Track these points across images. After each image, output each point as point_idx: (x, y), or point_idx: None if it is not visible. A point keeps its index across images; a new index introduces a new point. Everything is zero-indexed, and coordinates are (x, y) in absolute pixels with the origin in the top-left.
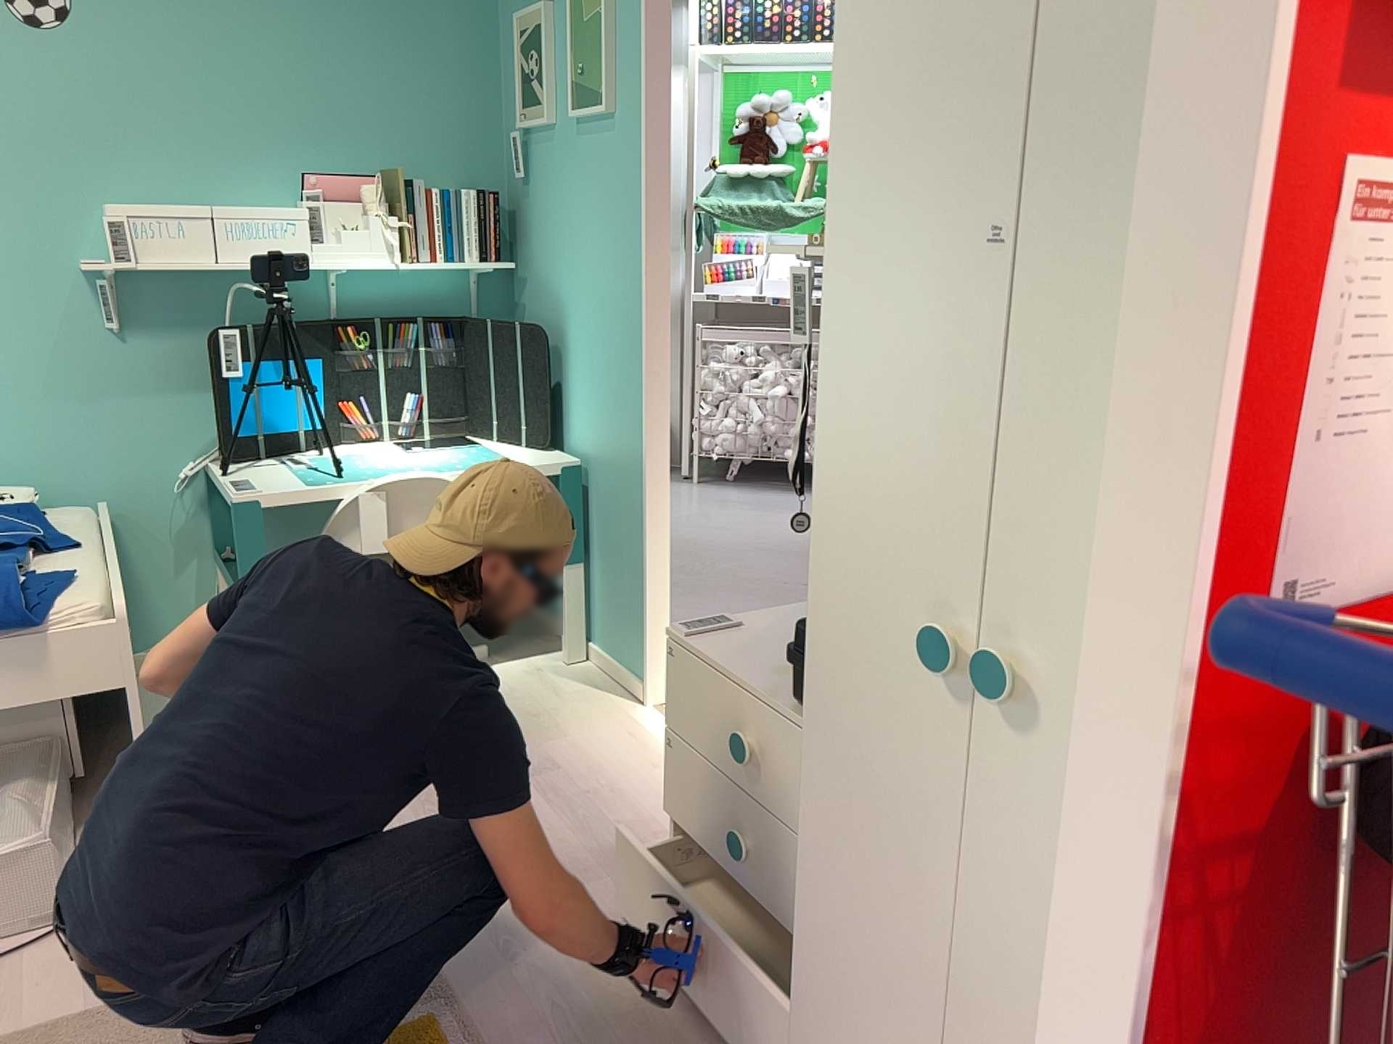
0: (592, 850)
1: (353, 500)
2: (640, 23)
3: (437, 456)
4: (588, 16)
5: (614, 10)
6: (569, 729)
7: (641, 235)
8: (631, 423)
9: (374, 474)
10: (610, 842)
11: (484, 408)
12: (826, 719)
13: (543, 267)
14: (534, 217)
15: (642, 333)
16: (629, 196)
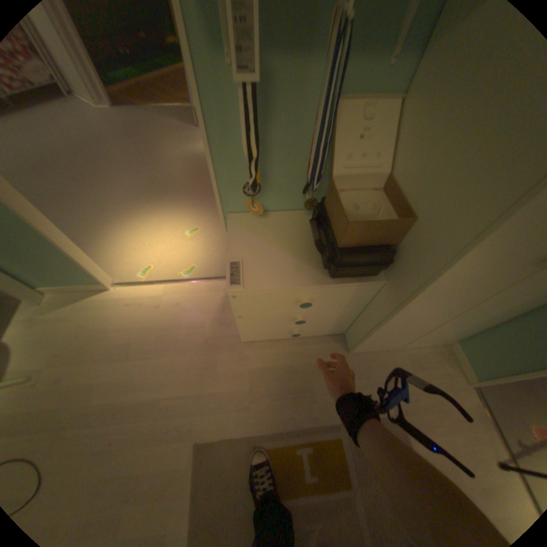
0: (197, 353)
1: None
2: None
3: None
4: None
5: None
6: (102, 327)
7: None
8: None
9: None
10: (196, 344)
11: None
12: (433, 295)
13: None
14: None
15: None
16: None
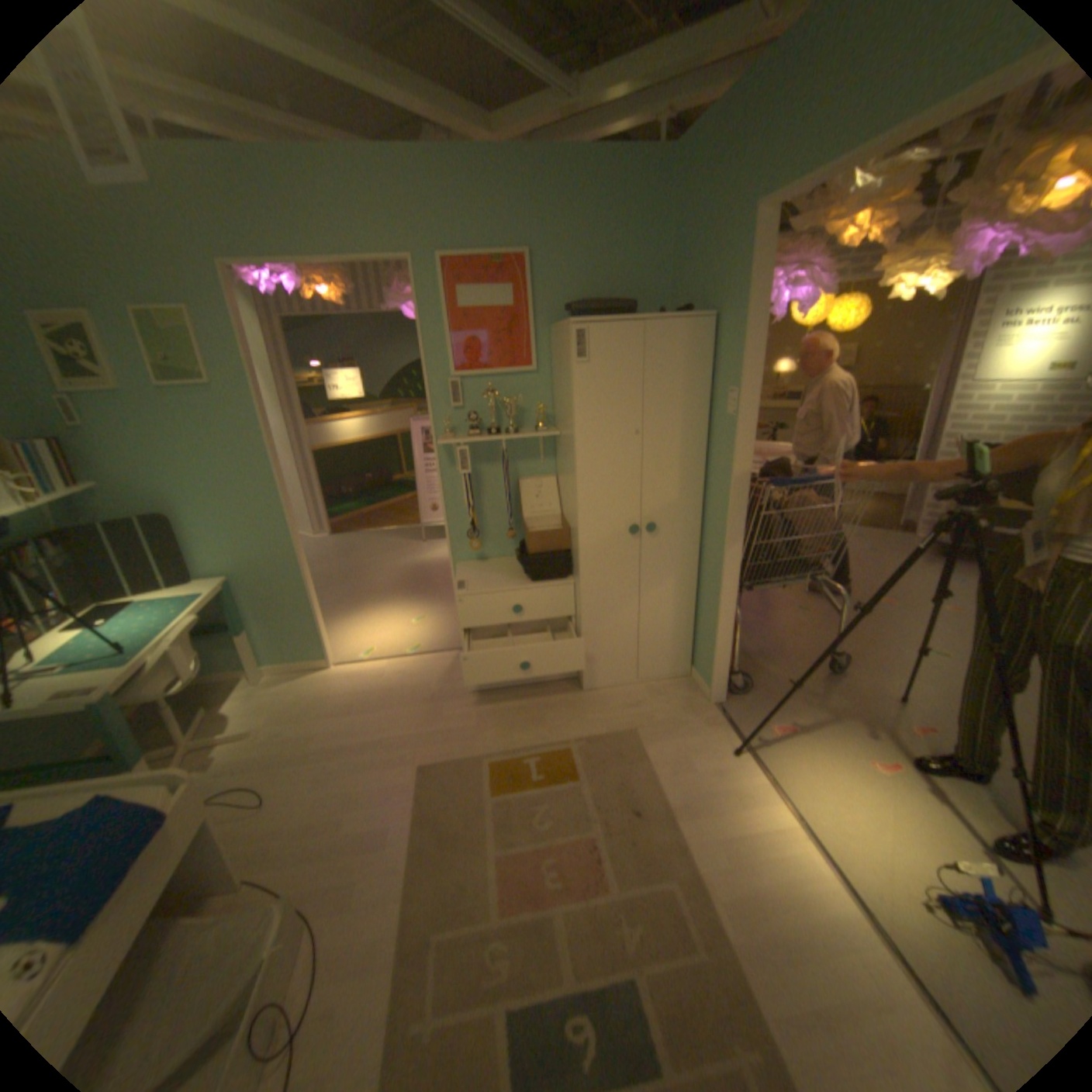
0: (422, 705)
1: (157, 659)
2: (231, 336)
3: (132, 619)
4: (164, 326)
5: (195, 325)
6: (322, 696)
7: (263, 448)
8: (276, 544)
9: (136, 642)
10: (421, 699)
11: (109, 582)
12: (588, 569)
13: (123, 480)
14: (98, 449)
15: (277, 497)
16: (241, 429)
